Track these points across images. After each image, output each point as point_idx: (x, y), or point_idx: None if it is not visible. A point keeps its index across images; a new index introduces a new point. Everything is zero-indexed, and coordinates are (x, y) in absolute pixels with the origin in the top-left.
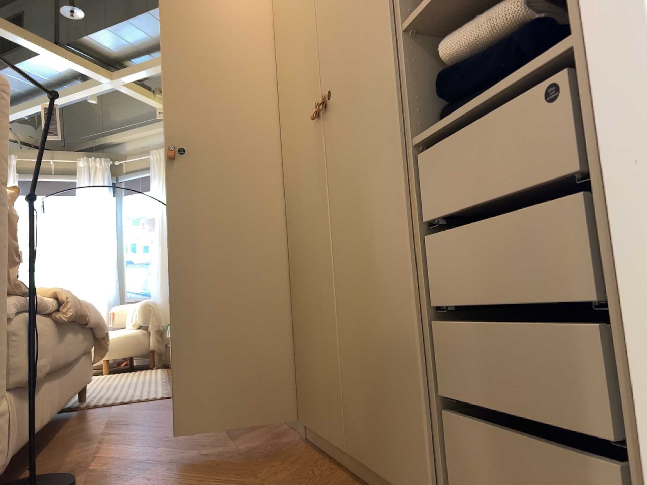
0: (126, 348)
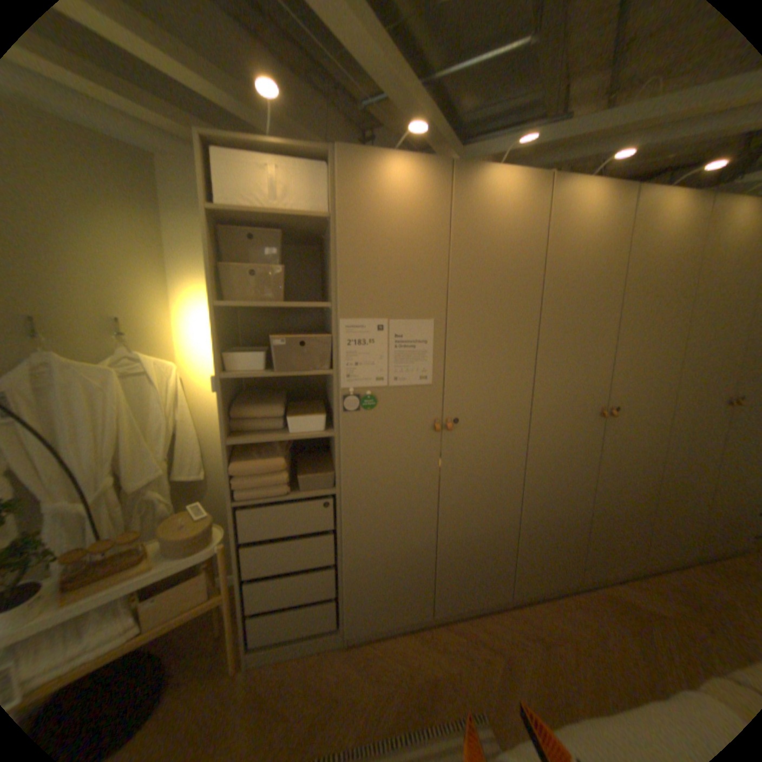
0: None
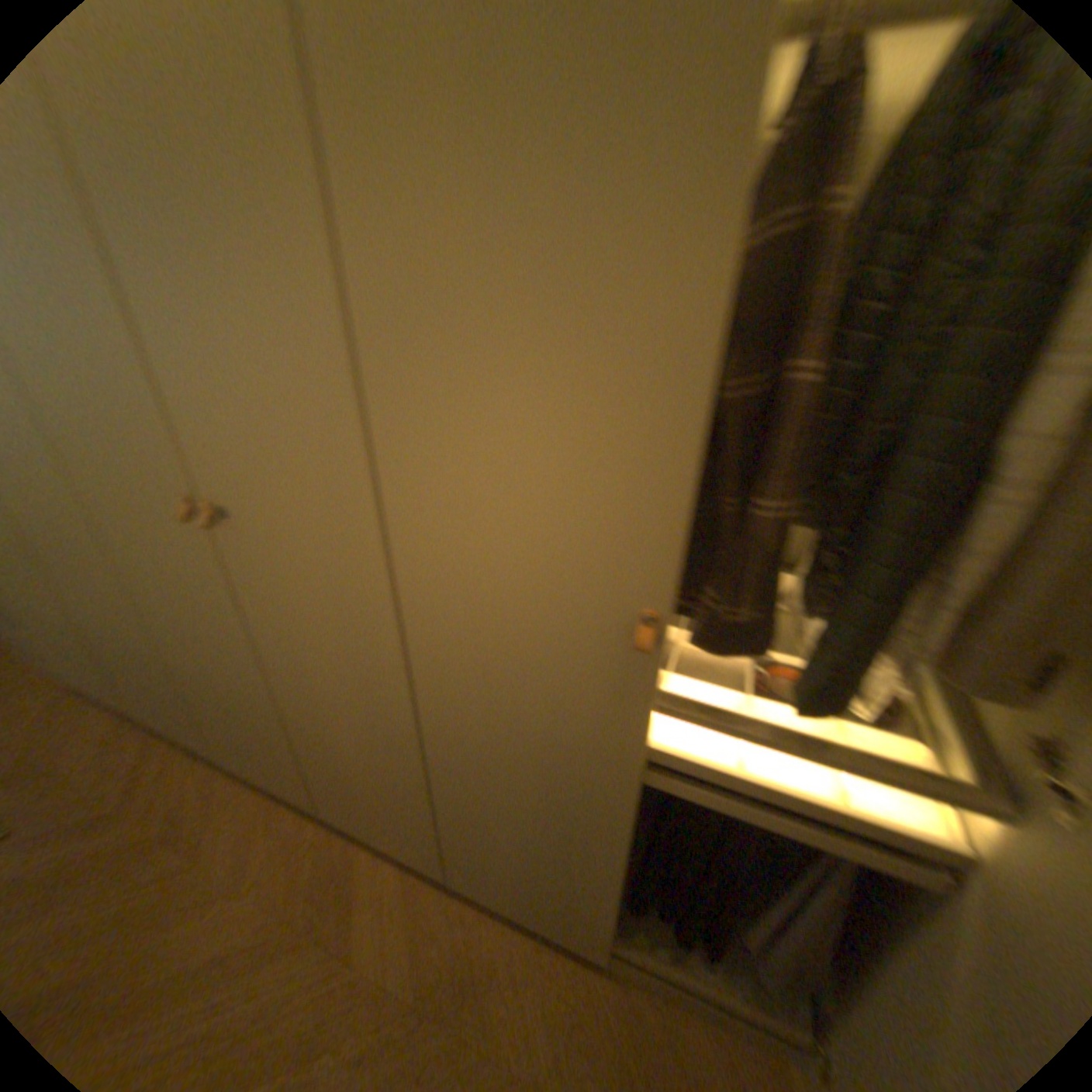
0: None
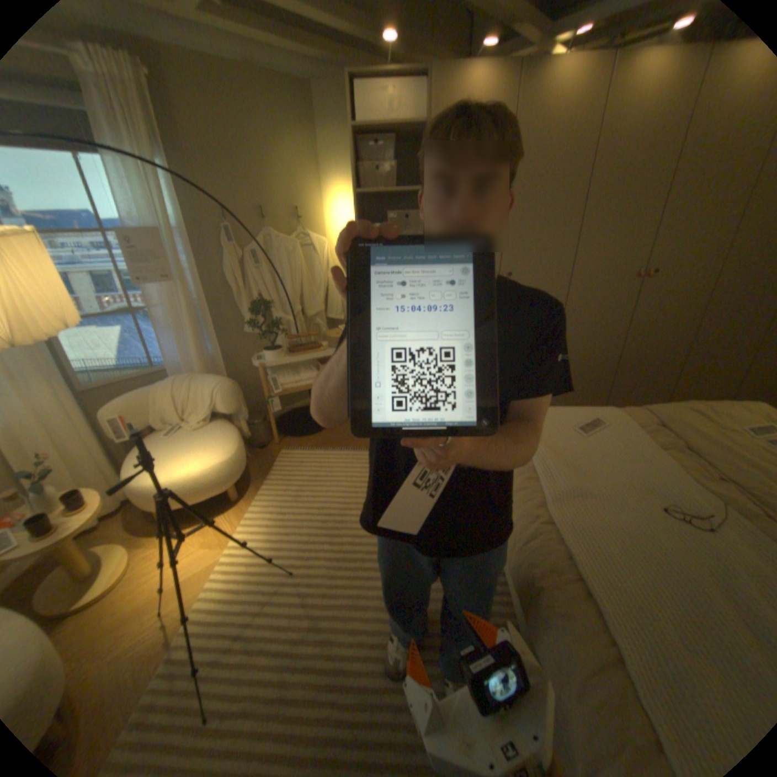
0: (245, 458)
